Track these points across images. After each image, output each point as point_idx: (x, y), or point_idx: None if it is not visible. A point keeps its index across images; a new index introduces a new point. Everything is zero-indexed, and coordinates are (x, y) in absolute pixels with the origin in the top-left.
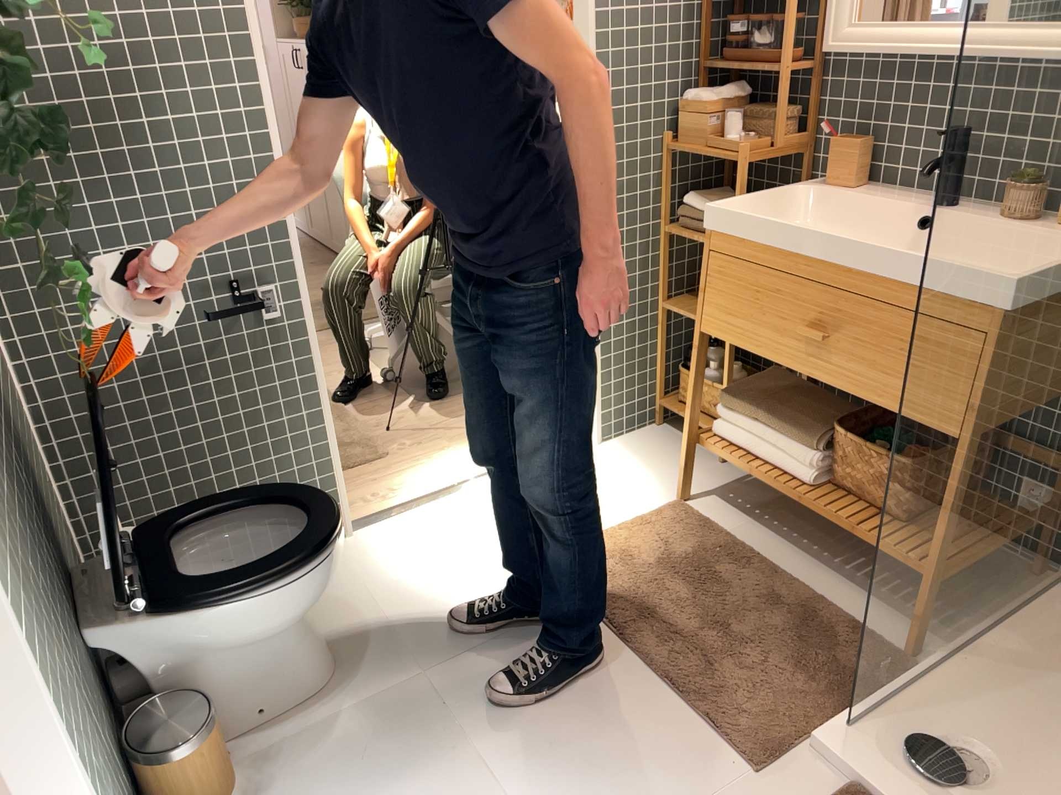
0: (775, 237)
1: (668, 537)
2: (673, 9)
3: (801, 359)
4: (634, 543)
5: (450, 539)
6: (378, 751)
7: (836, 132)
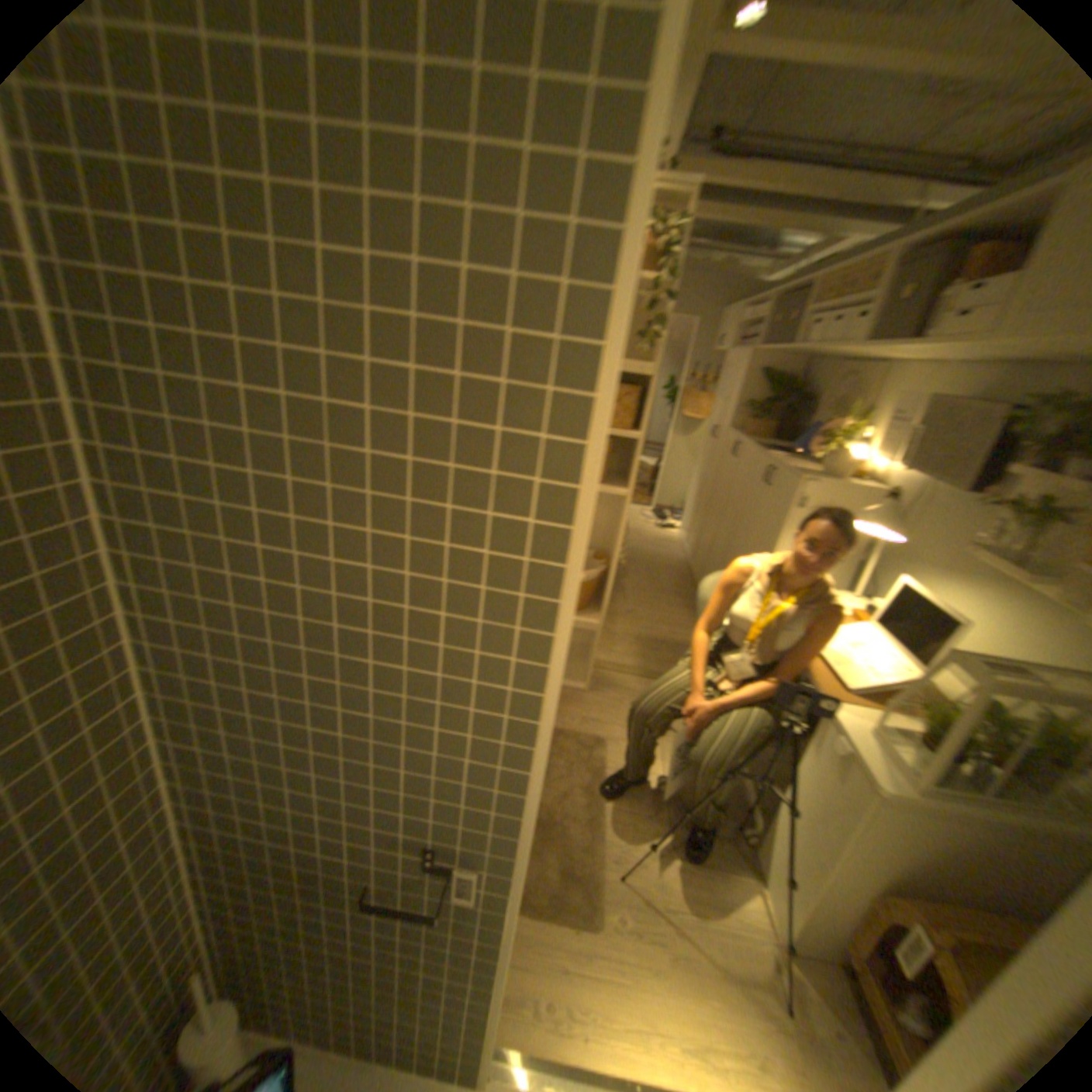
0: None
1: None
2: None
3: None
4: None
5: None
6: None
7: None
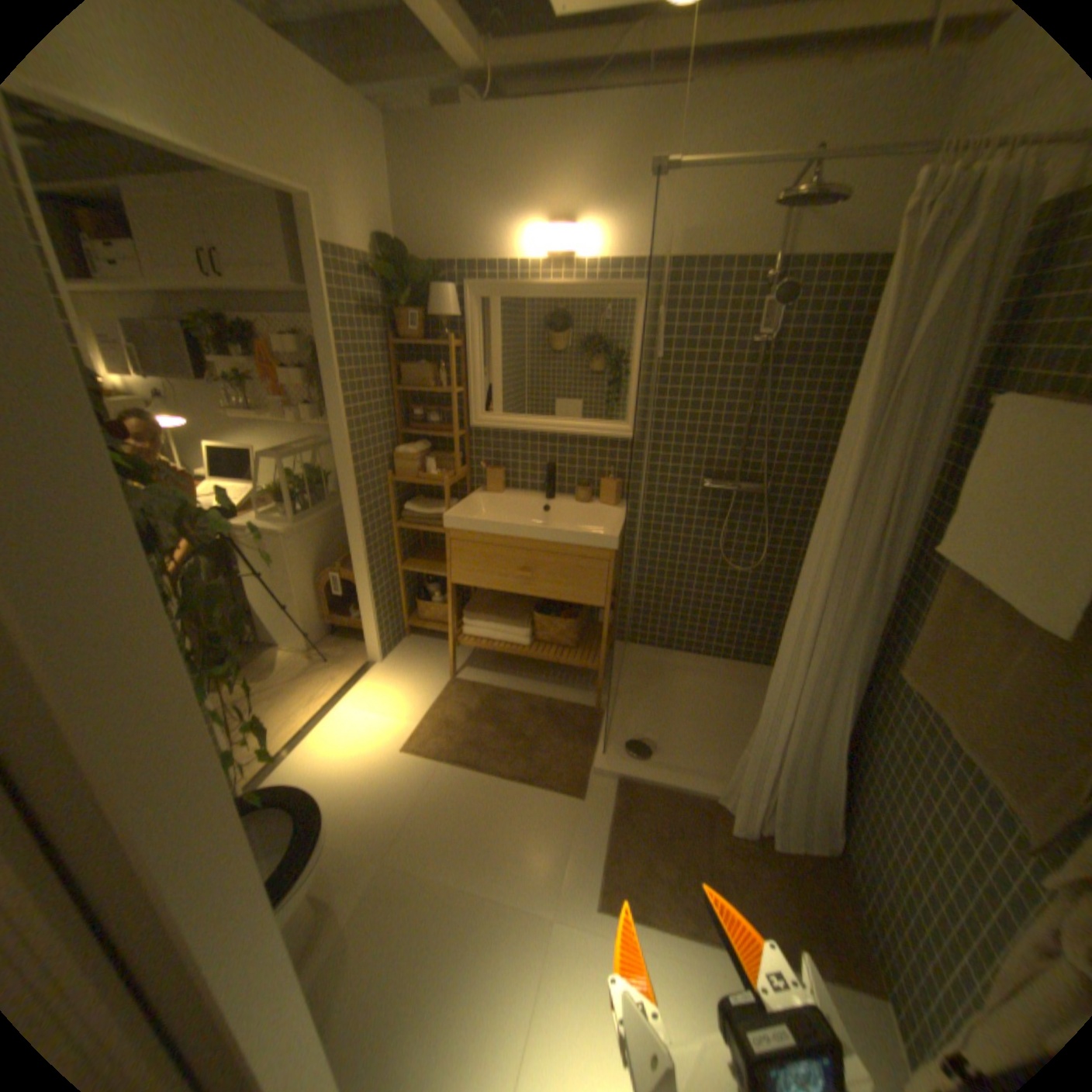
0: (487, 527)
1: (461, 702)
2: (385, 404)
3: (509, 585)
4: (445, 714)
5: (327, 768)
6: (389, 936)
7: (482, 464)
